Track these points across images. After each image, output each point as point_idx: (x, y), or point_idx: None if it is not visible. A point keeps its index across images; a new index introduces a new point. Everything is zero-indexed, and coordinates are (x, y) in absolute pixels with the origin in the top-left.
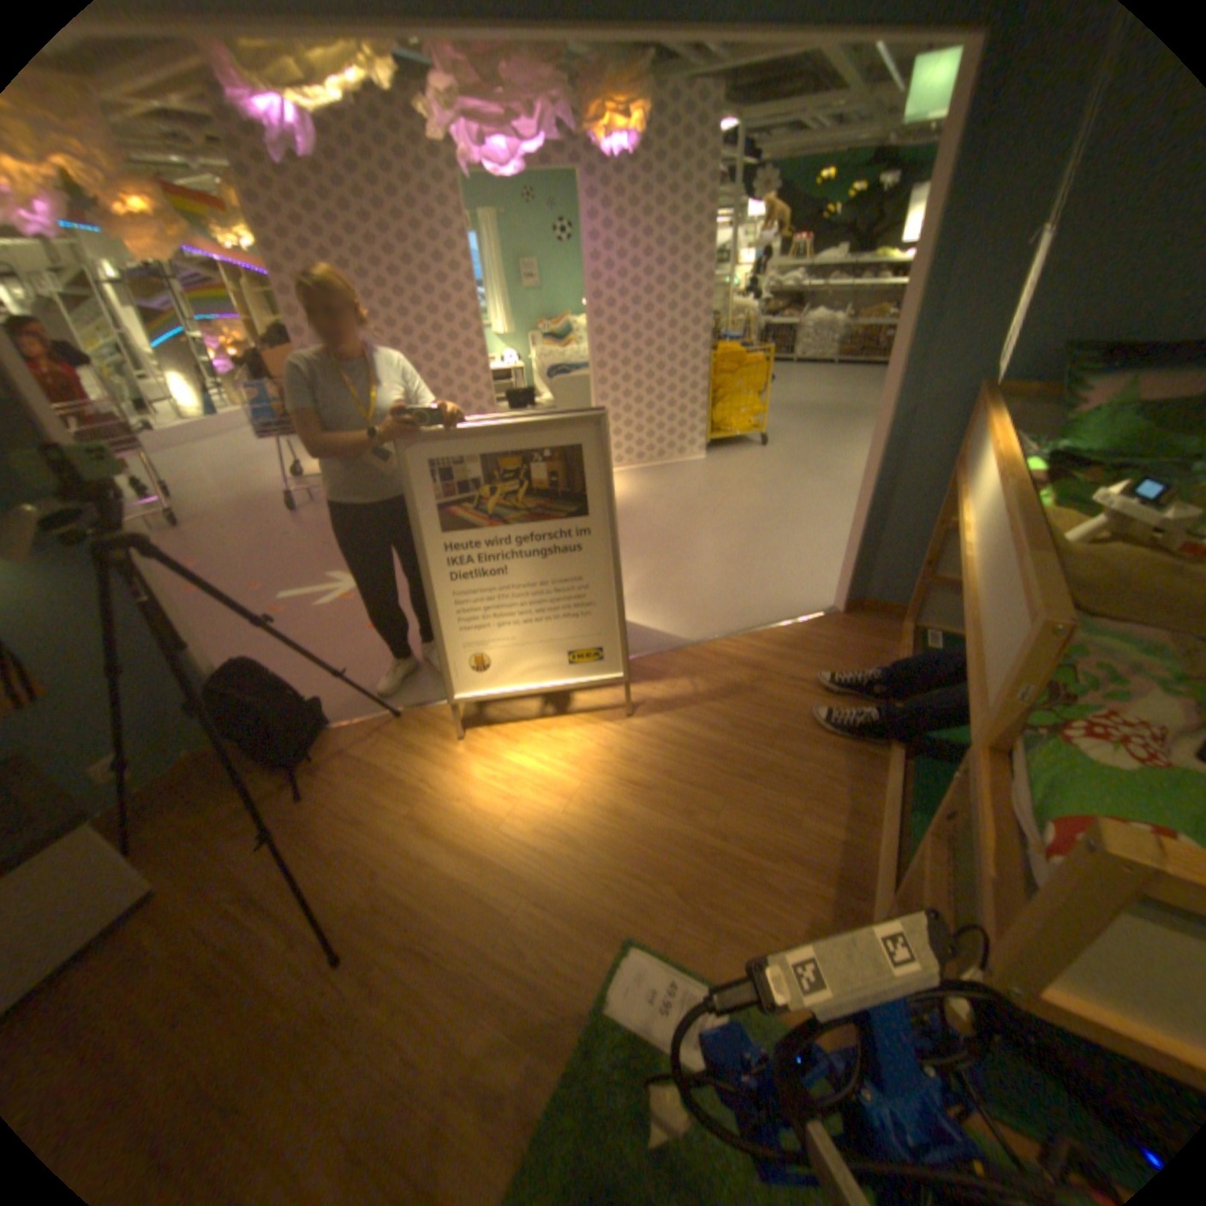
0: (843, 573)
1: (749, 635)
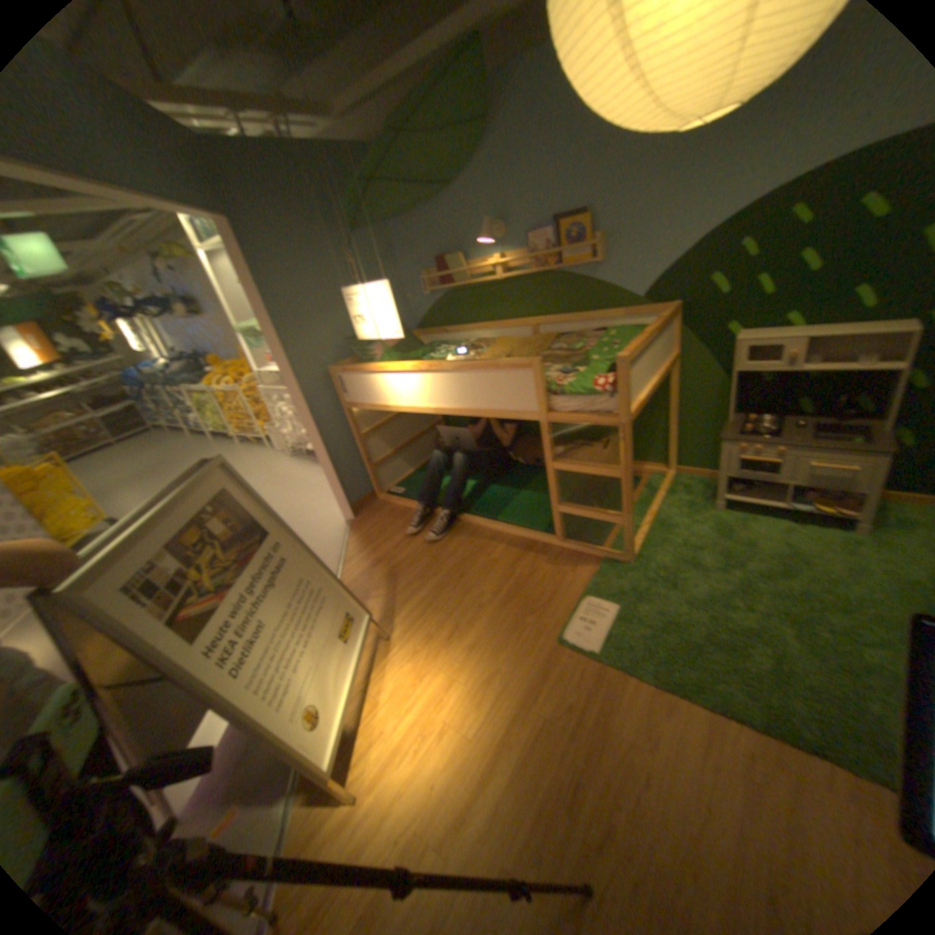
0: (337, 498)
1: (345, 563)
